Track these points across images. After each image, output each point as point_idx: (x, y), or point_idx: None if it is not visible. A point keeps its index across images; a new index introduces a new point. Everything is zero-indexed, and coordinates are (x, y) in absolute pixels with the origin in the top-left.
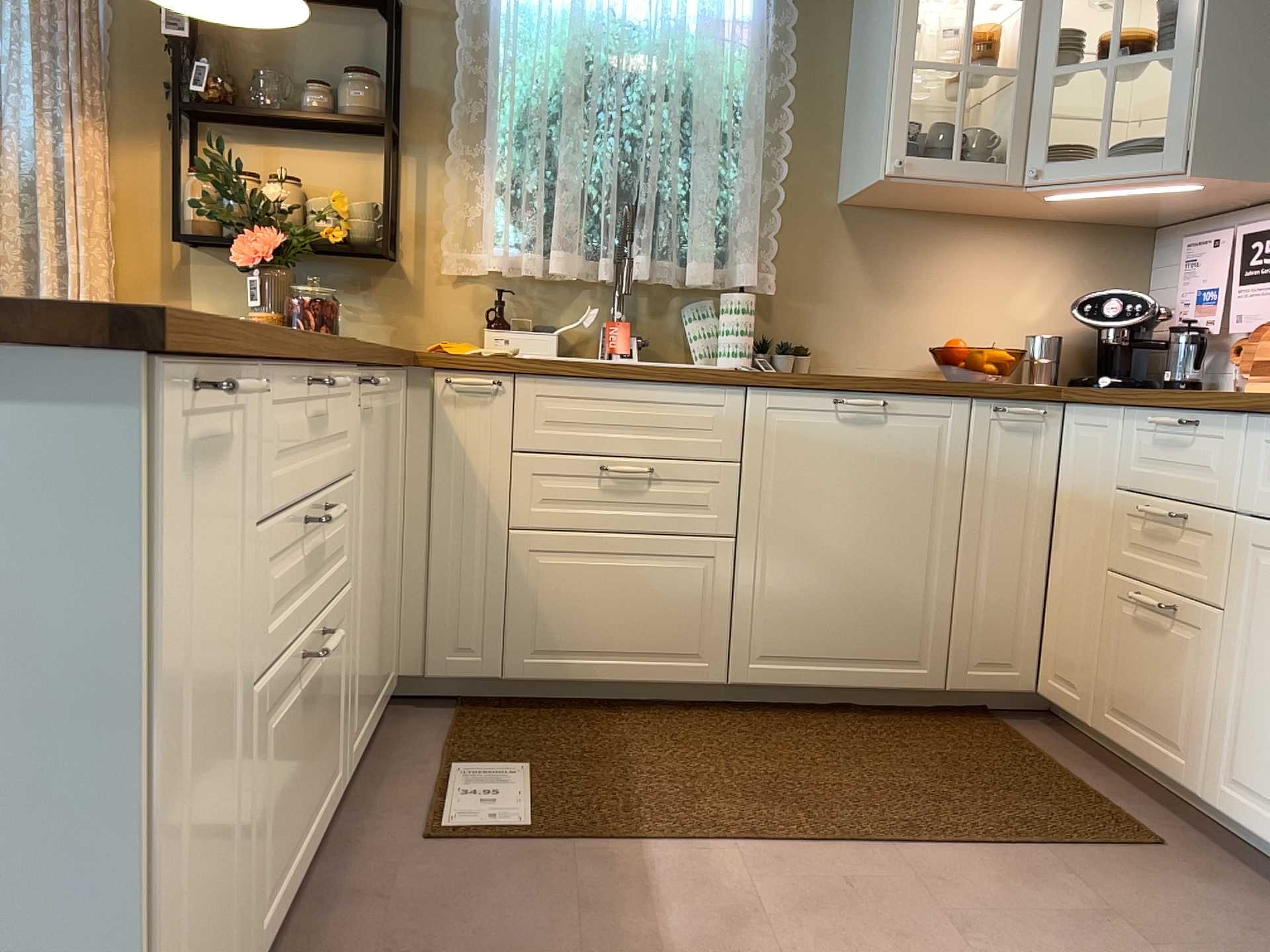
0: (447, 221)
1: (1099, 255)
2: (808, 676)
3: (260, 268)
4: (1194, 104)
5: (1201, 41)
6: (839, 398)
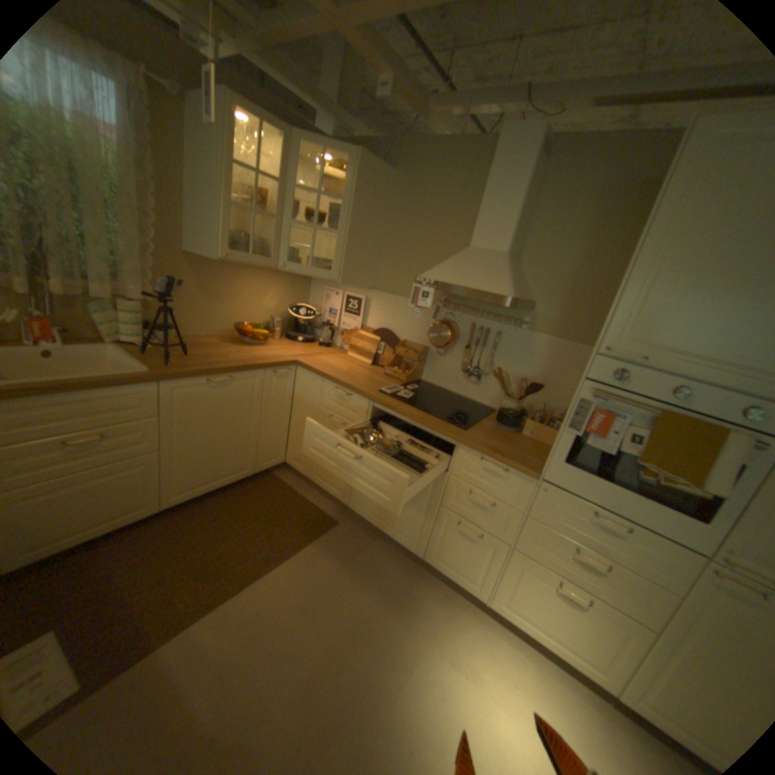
0: None
1: (293, 284)
2: (199, 493)
3: None
4: (341, 256)
5: (344, 231)
6: (208, 380)
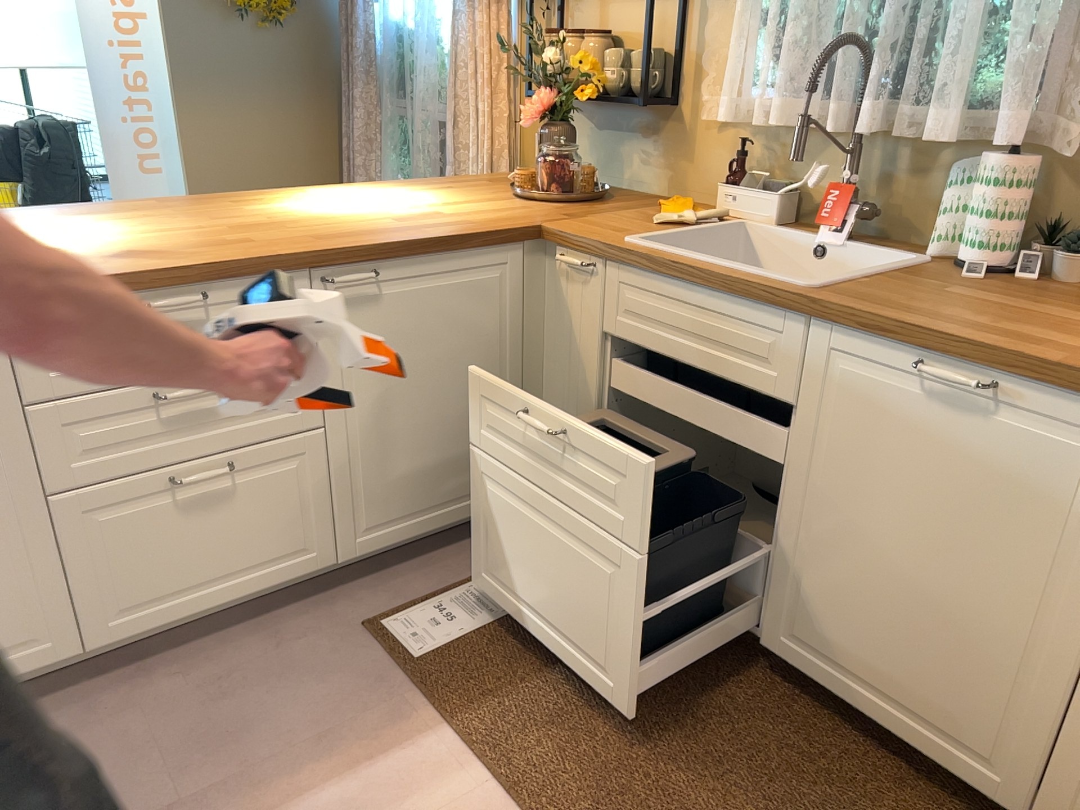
0: (705, 66)
1: None
2: (839, 685)
3: (546, 123)
4: None
5: None
6: (922, 360)
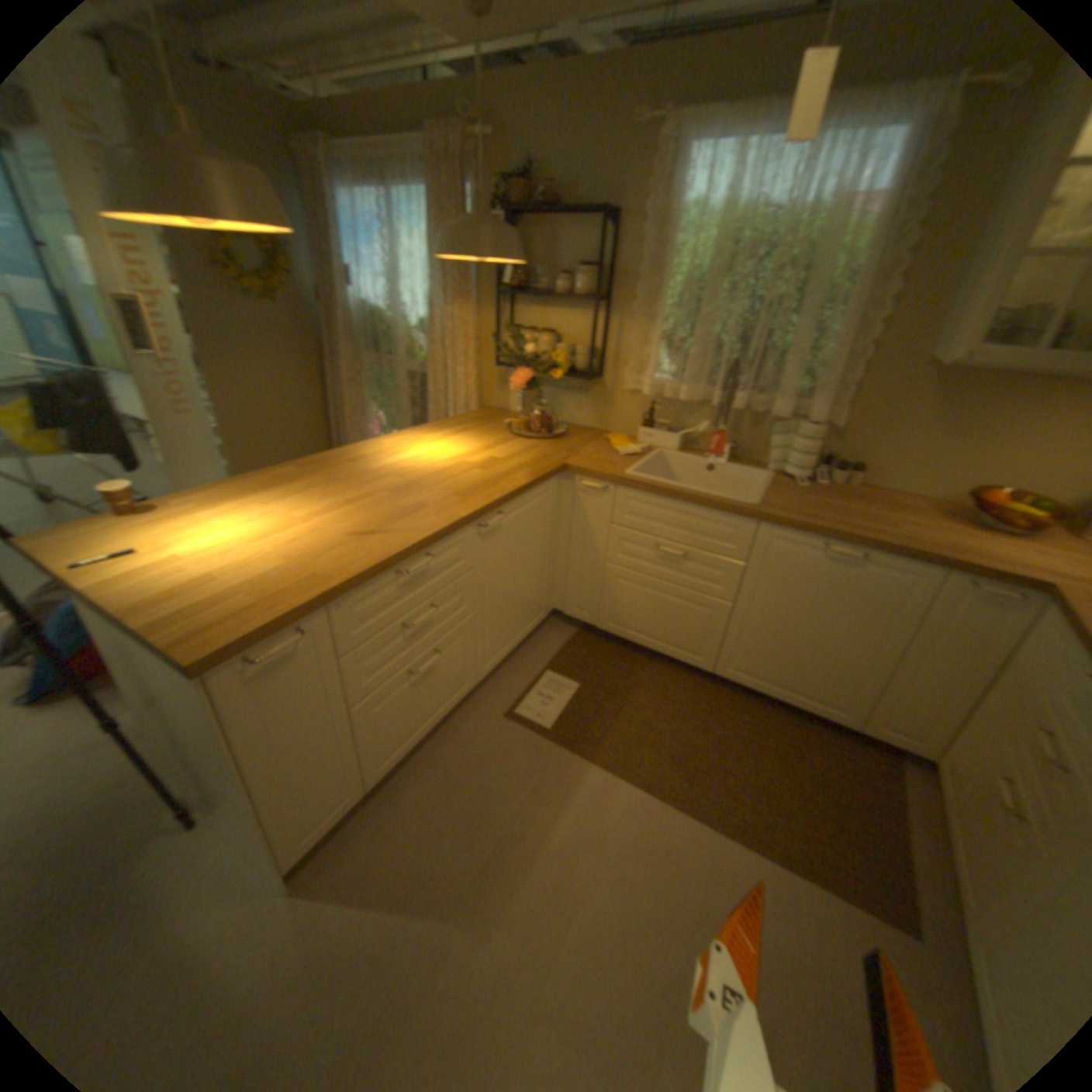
0: (628, 358)
1: None
2: (763, 688)
3: (524, 387)
4: None
5: None
6: (828, 543)
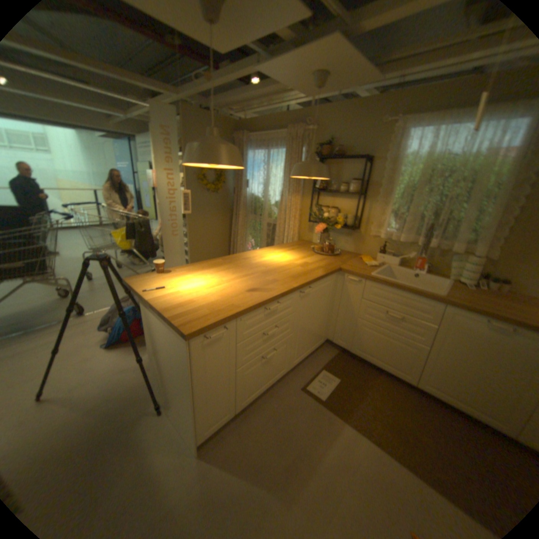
0: (373, 221)
1: None
2: (448, 401)
3: (321, 232)
4: None
5: None
6: (490, 321)
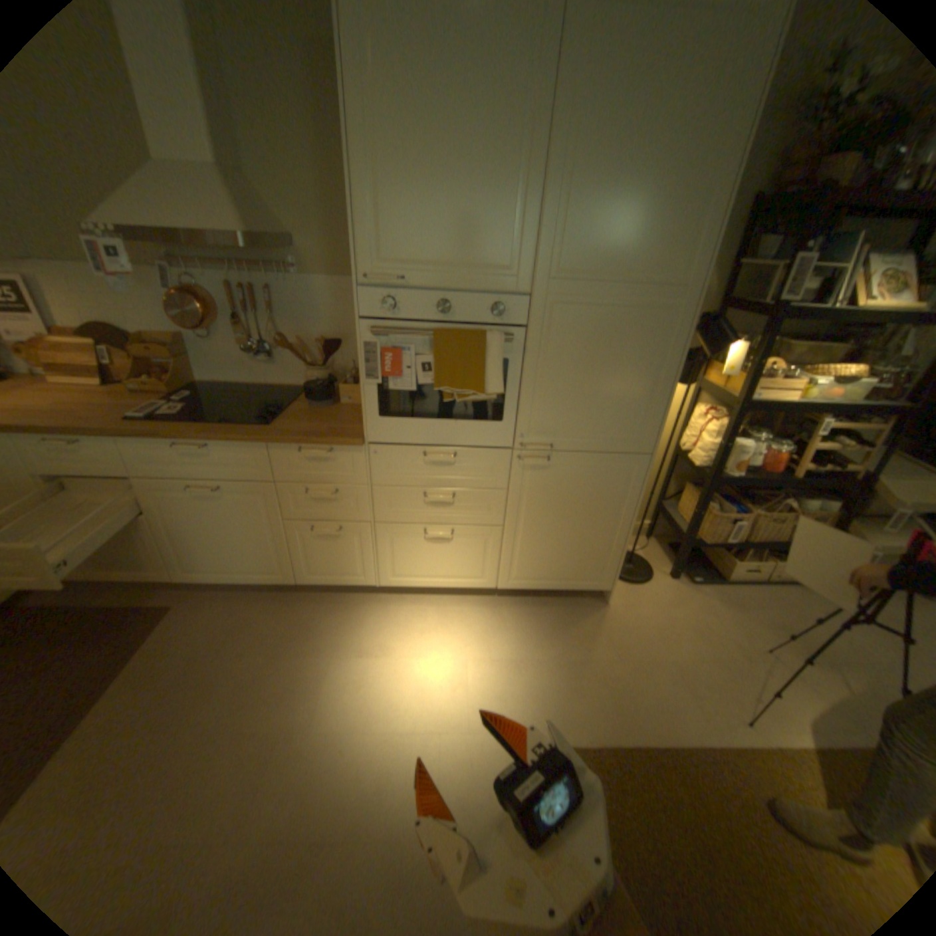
0: None
1: None
2: None
3: None
4: None
5: None
6: None
